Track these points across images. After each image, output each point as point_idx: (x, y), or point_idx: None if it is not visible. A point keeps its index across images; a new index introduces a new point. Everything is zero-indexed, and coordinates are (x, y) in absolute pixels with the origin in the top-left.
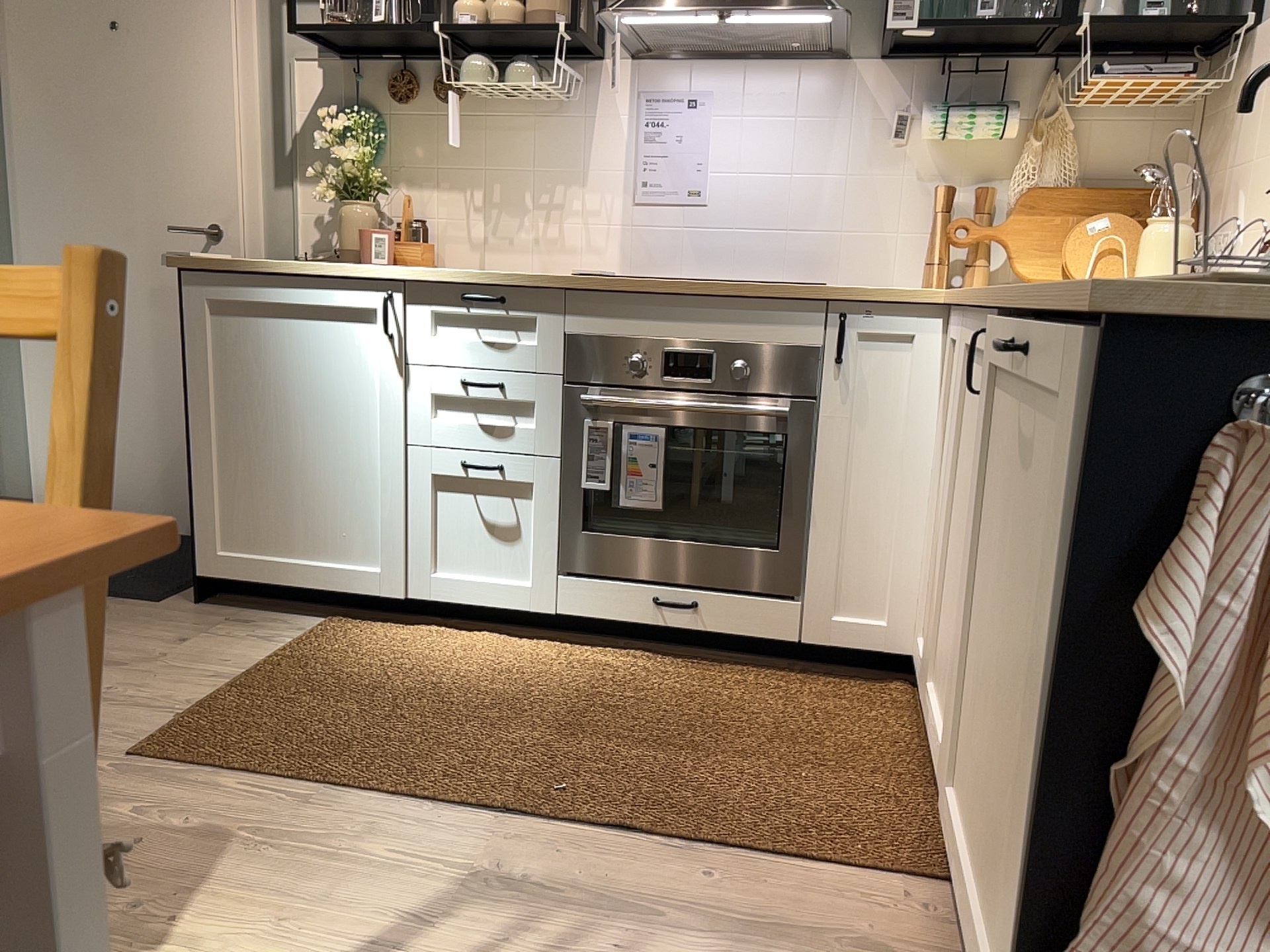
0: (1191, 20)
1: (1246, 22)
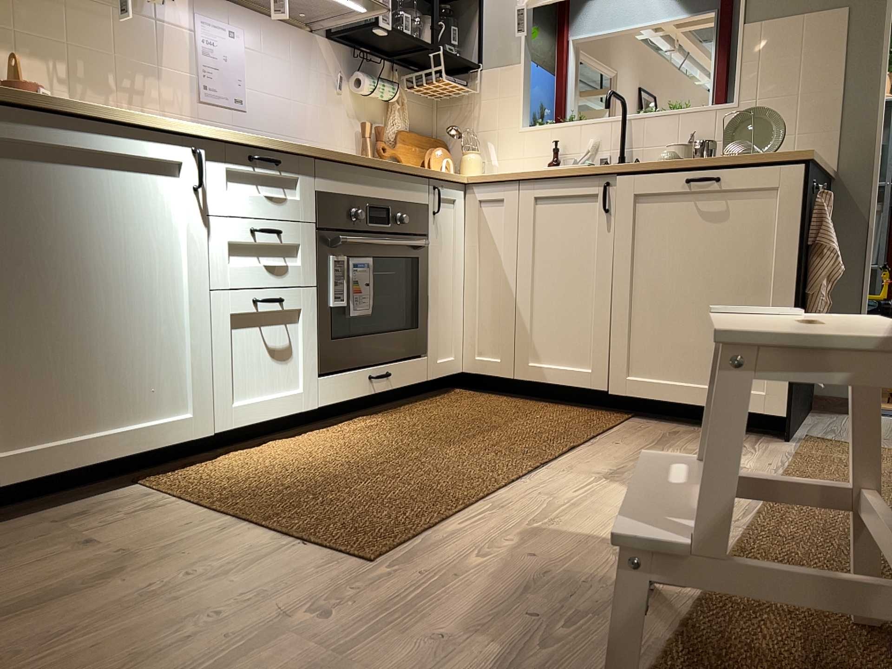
0: (463, 61)
1: (479, 67)
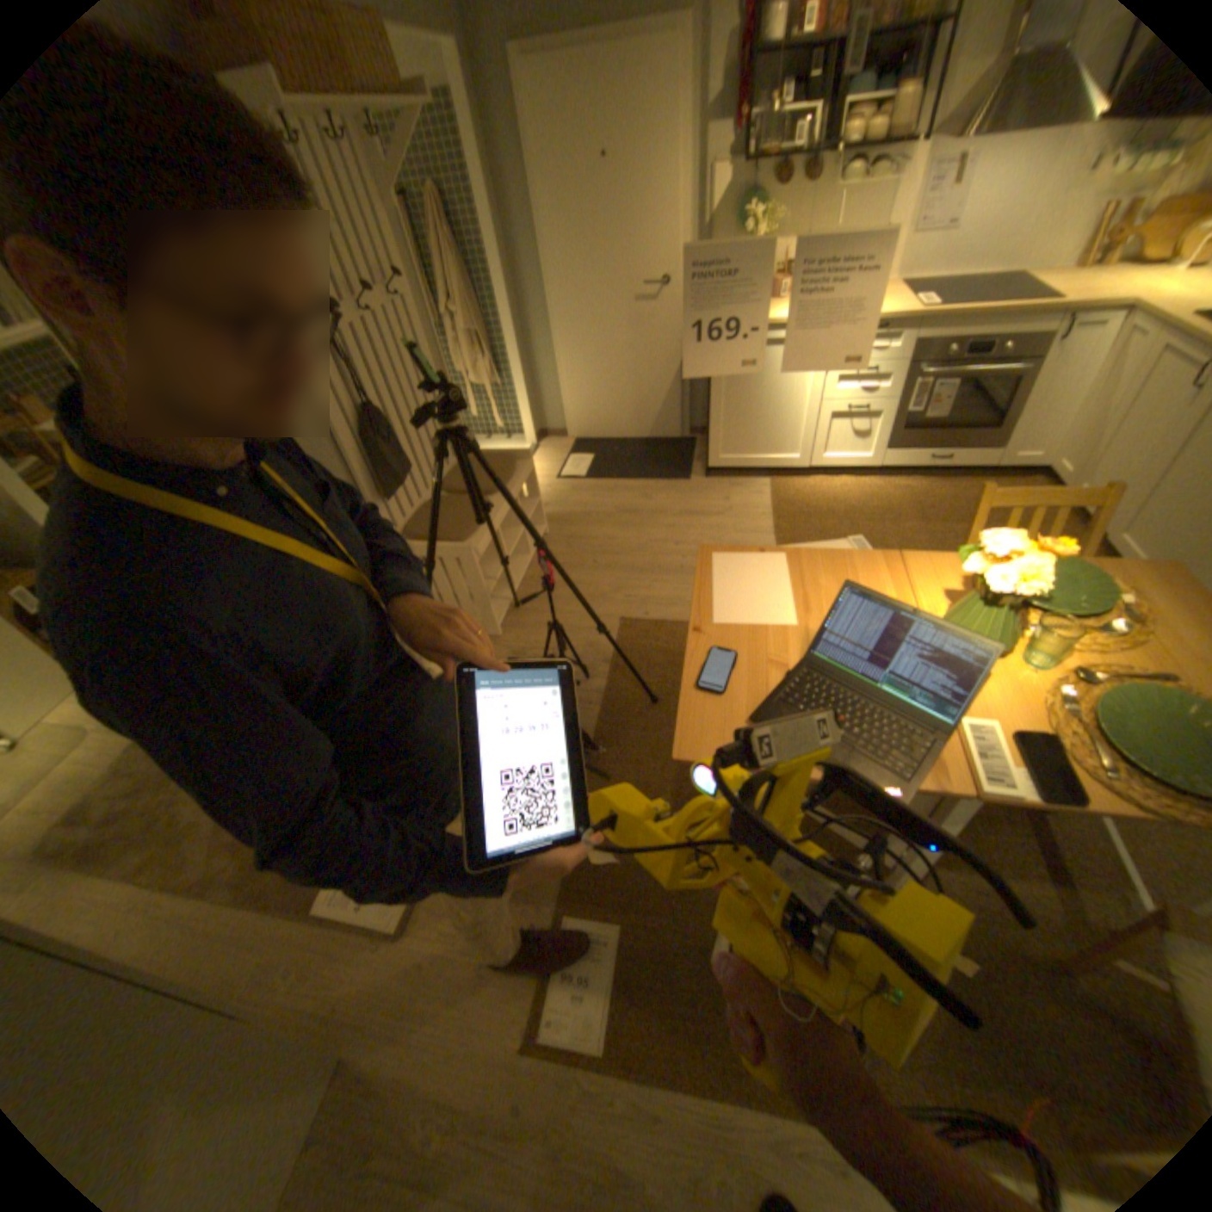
0: None
1: None
